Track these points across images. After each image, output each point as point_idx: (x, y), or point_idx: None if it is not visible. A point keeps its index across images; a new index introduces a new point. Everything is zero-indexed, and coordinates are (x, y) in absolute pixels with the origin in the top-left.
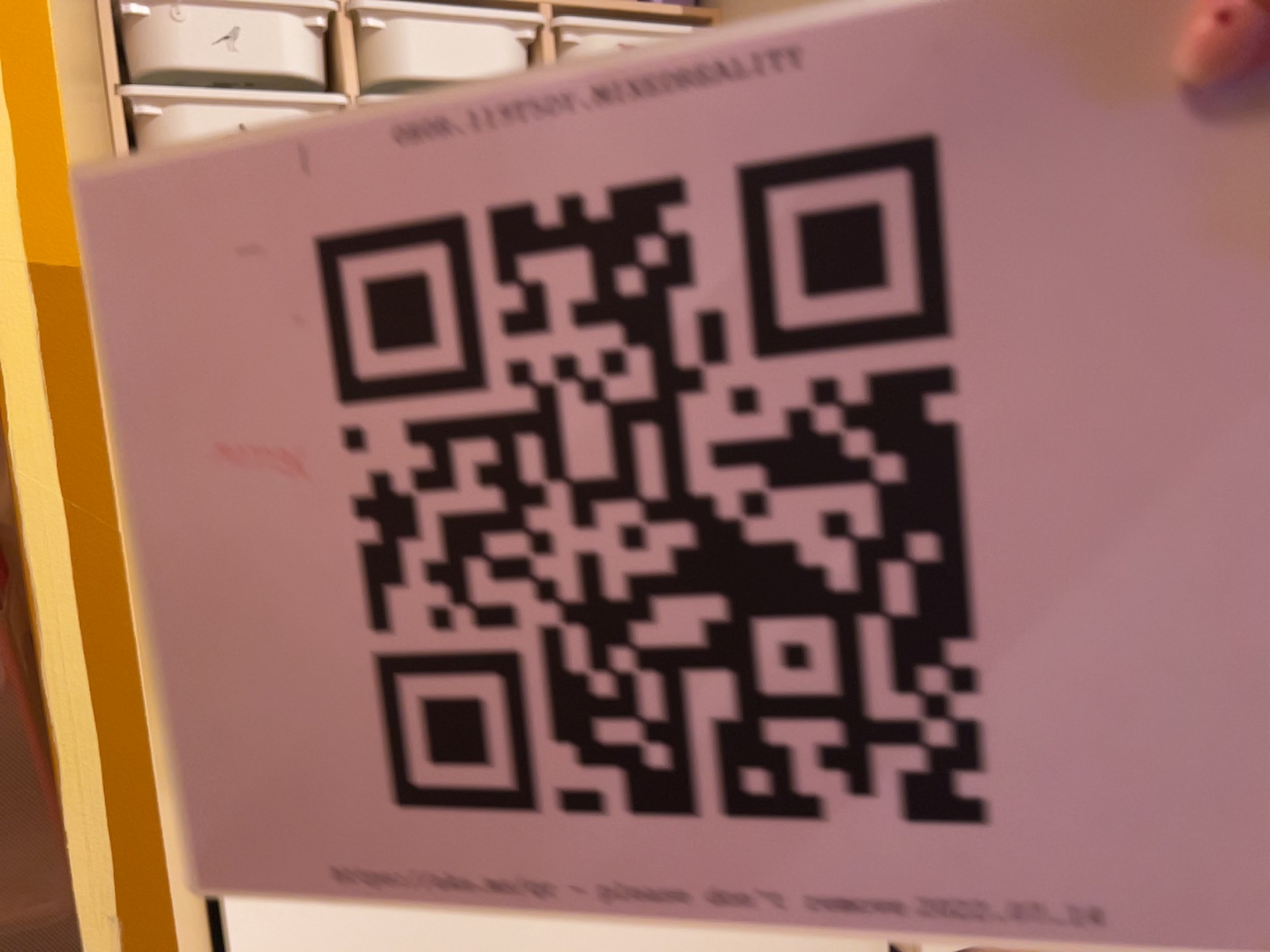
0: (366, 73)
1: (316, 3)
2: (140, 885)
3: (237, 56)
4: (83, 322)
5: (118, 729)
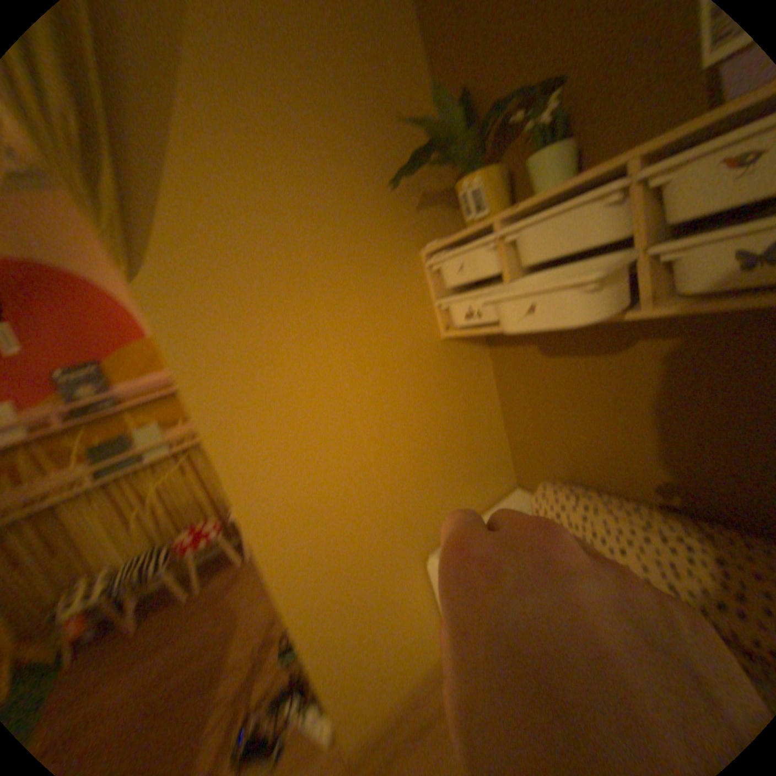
0: (519, 259)
1: (481, 239)
2: (284, 606)
3: (464, 274)
4: (254, 497)
5: (271, 579)
